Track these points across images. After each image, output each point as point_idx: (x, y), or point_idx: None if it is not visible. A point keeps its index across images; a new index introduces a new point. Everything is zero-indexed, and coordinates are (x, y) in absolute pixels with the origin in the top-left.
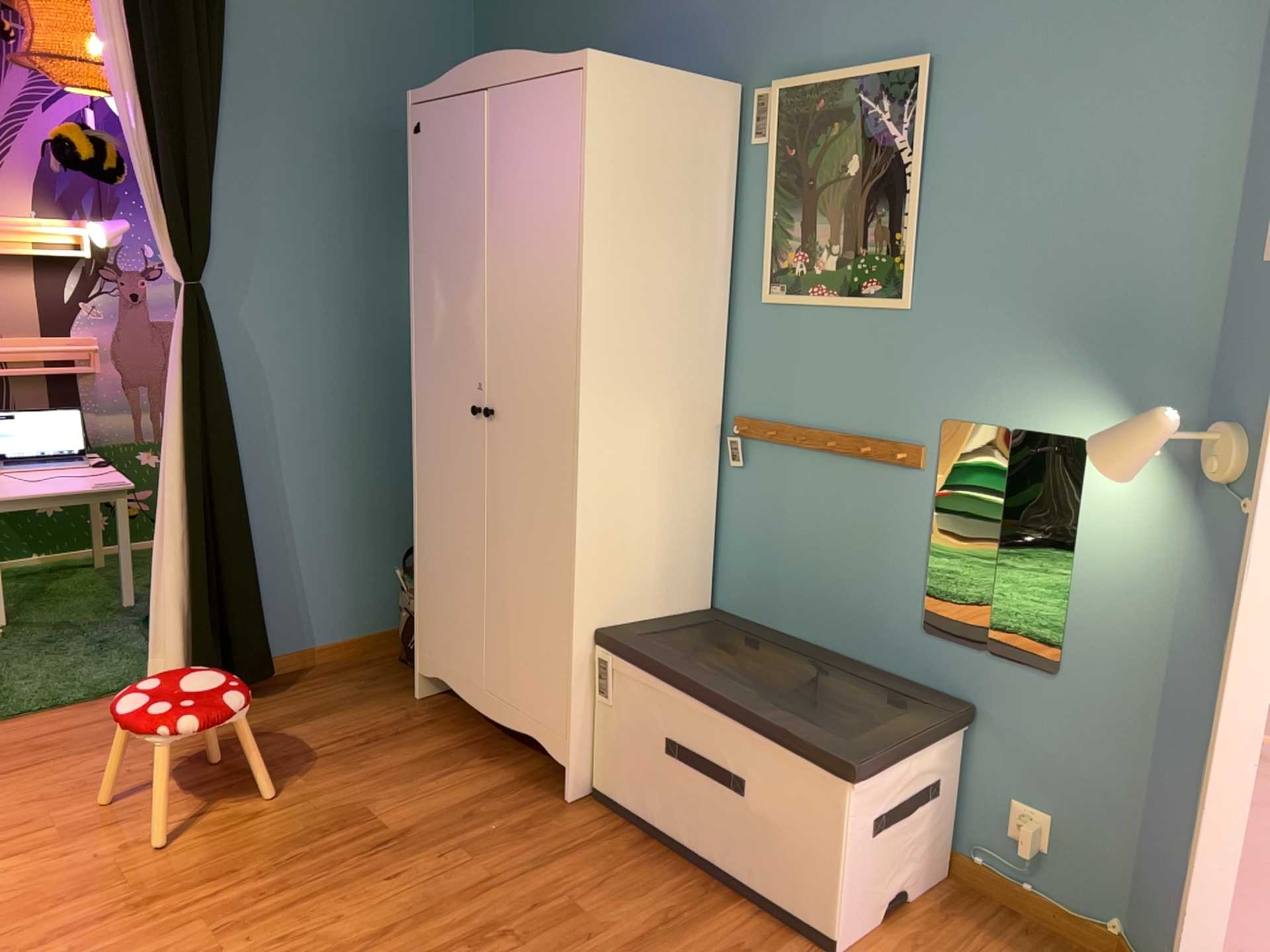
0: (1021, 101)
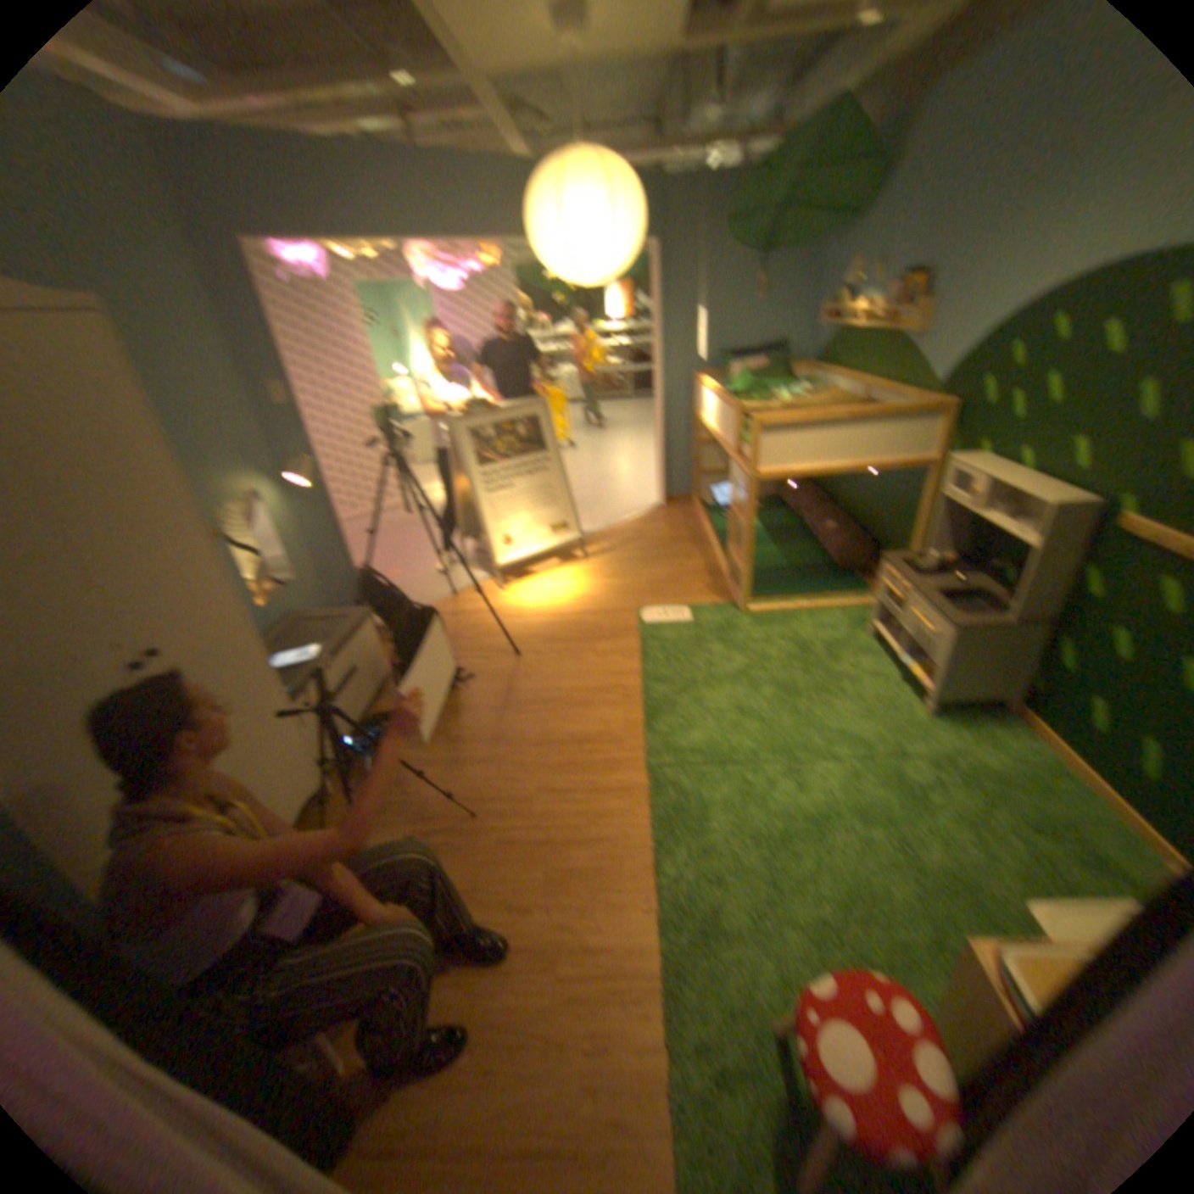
0: (149, 343)
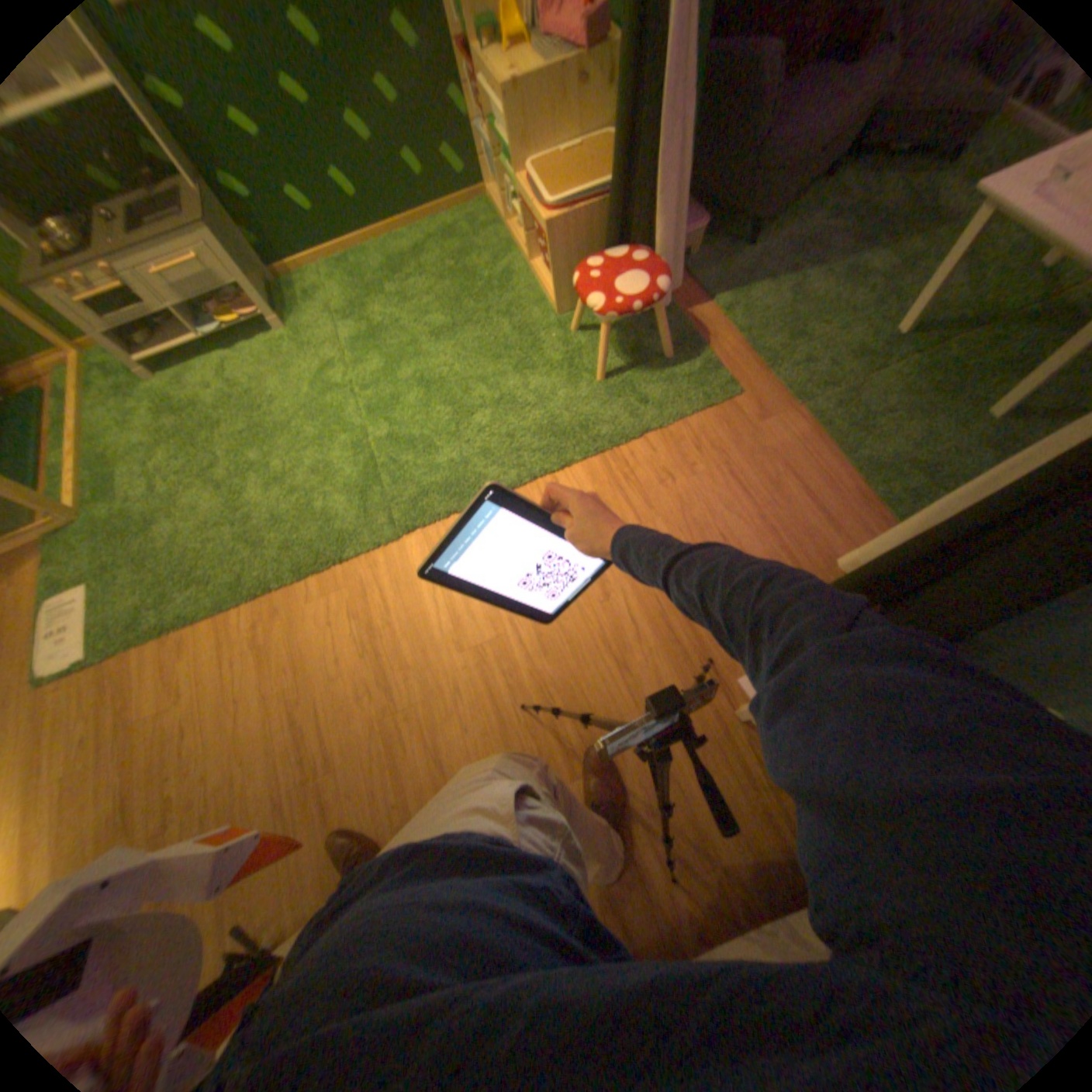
0: None
